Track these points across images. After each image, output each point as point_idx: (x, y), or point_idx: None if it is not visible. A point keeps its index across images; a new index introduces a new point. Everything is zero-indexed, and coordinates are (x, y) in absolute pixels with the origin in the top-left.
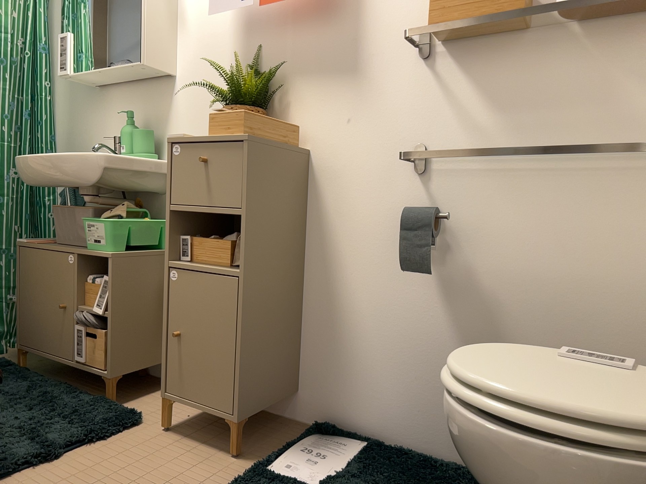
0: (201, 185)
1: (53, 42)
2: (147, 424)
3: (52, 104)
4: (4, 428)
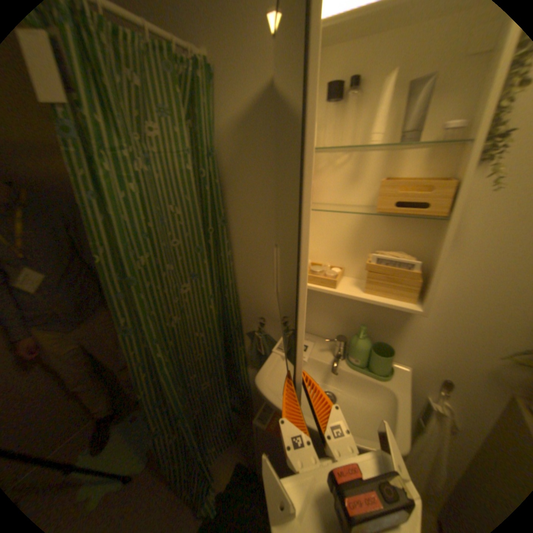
0: None
1: (225, 205)
2: None
3: (230, 263)
4: None
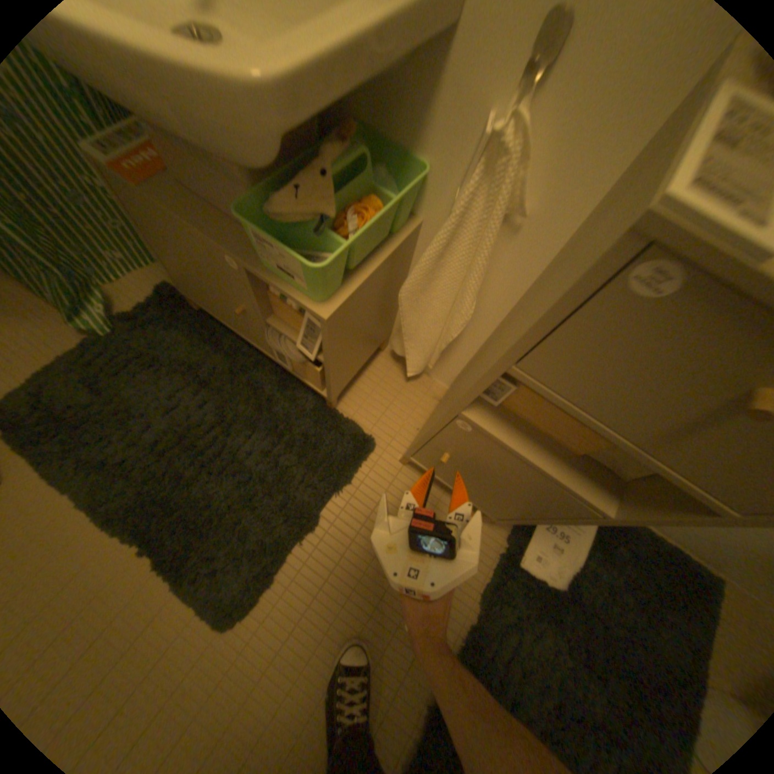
0: (665, 408)
1: None
2: (383, 448)
3: None
4: (248, 483)
